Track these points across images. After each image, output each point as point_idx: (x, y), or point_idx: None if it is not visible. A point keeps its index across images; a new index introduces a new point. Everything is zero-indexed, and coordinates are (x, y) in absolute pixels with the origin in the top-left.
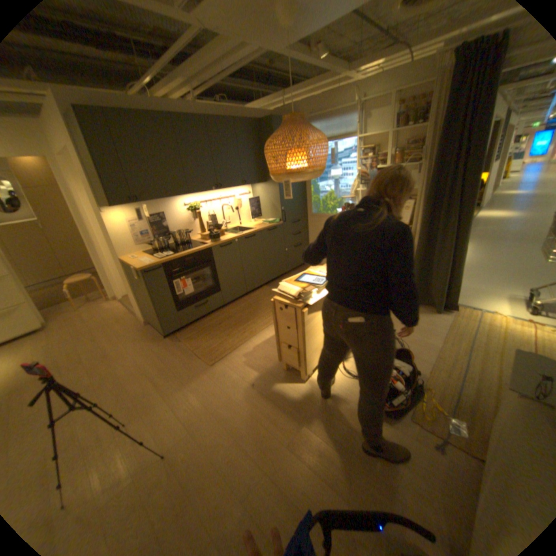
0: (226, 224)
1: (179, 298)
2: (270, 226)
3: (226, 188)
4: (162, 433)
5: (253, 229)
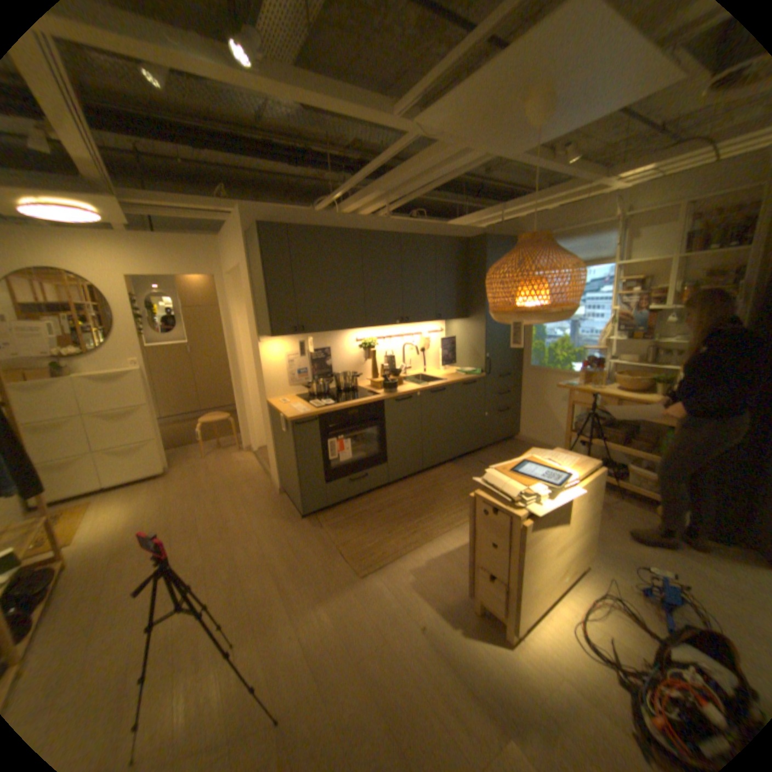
0: (406, 370)
1: (331, 464)
2: (468, 377)
3: (413, 322)
4: (282, 676)
5: (443, 380)
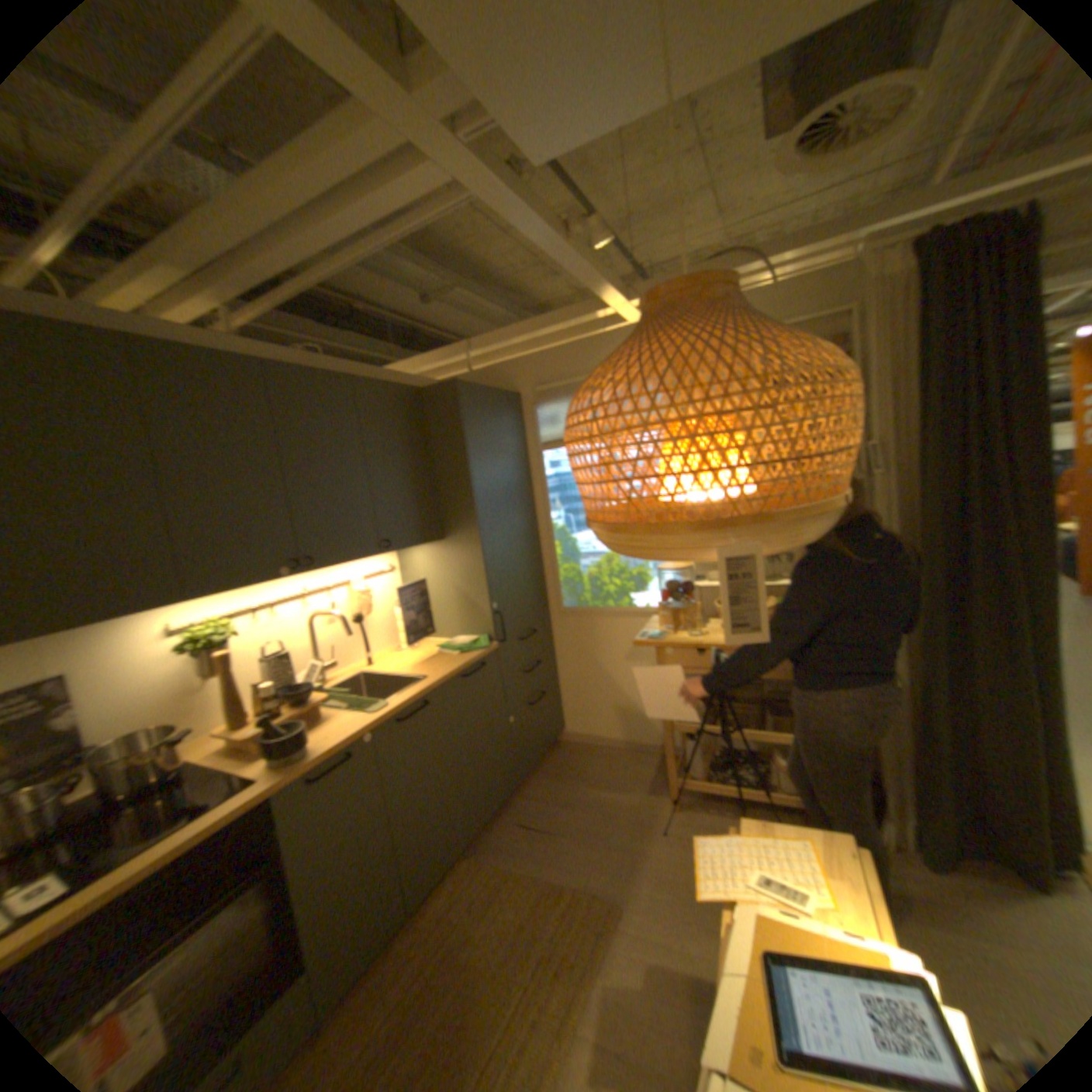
0: (326, 671)
1: None
2: (468, 660)
3: (328, 563)
4: None
5: (419, 680)
